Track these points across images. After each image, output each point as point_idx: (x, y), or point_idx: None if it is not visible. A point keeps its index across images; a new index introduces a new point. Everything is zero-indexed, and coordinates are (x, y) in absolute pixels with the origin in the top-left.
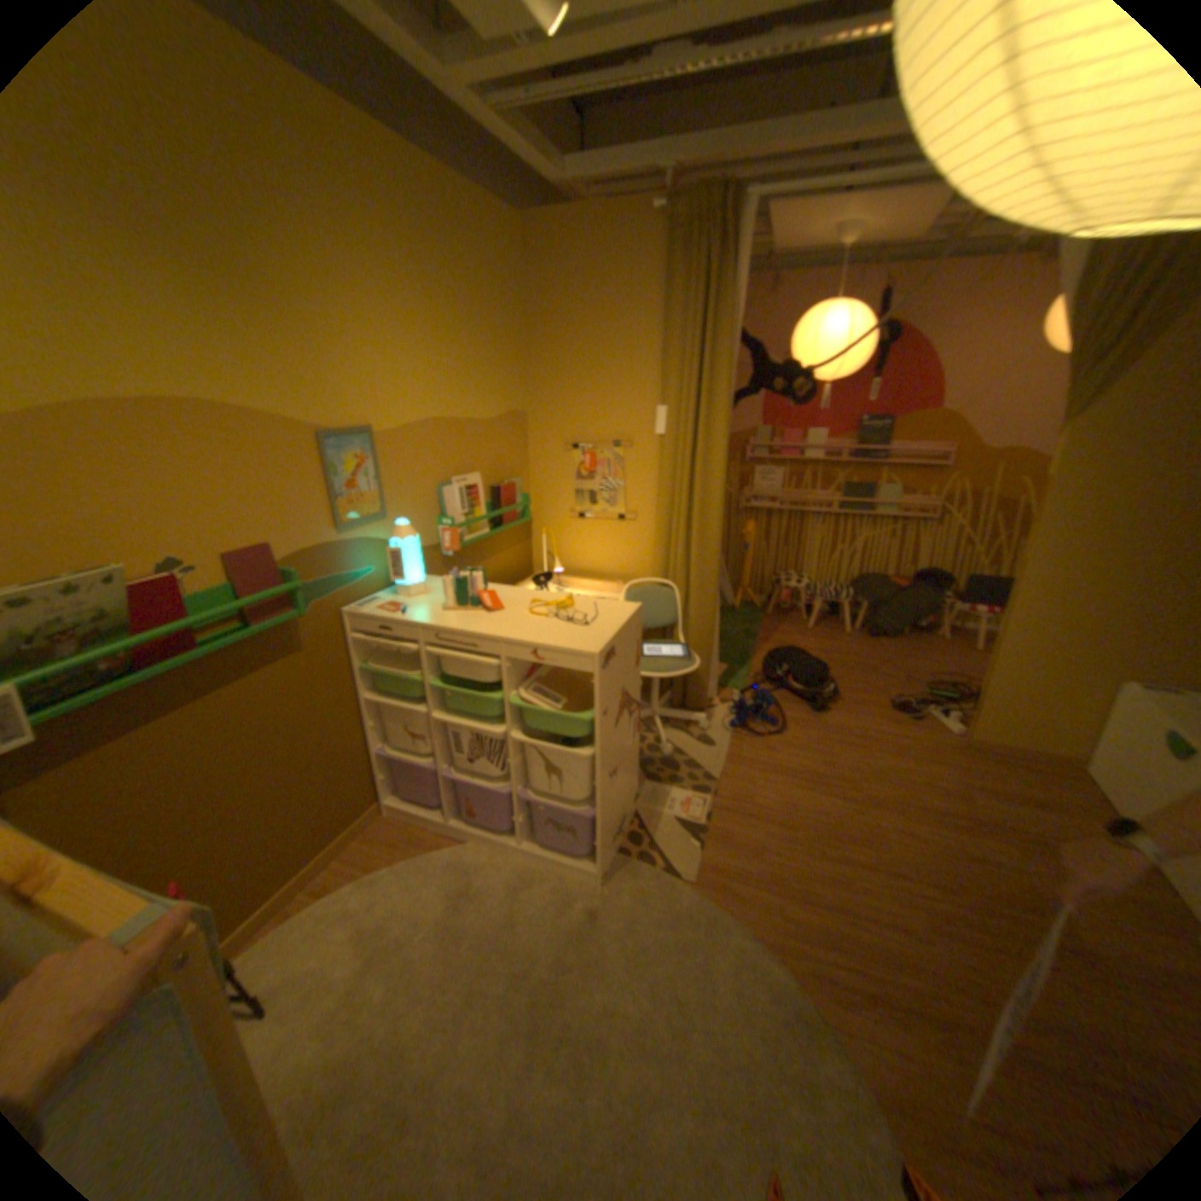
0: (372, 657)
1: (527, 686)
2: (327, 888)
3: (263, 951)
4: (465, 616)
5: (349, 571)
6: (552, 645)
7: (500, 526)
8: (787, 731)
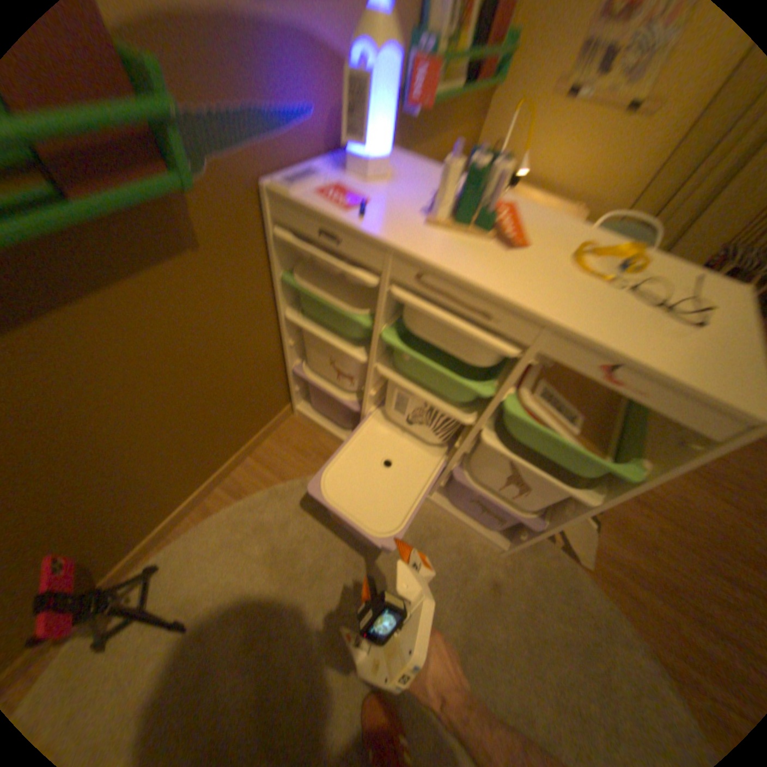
0: (301, 262)
1: (534, 383)
2: (245, 486)
3: (185, 549)
4: (471, 244)
5: (277, 100)
6: (672, 374)
7: (477, 78)
8: None
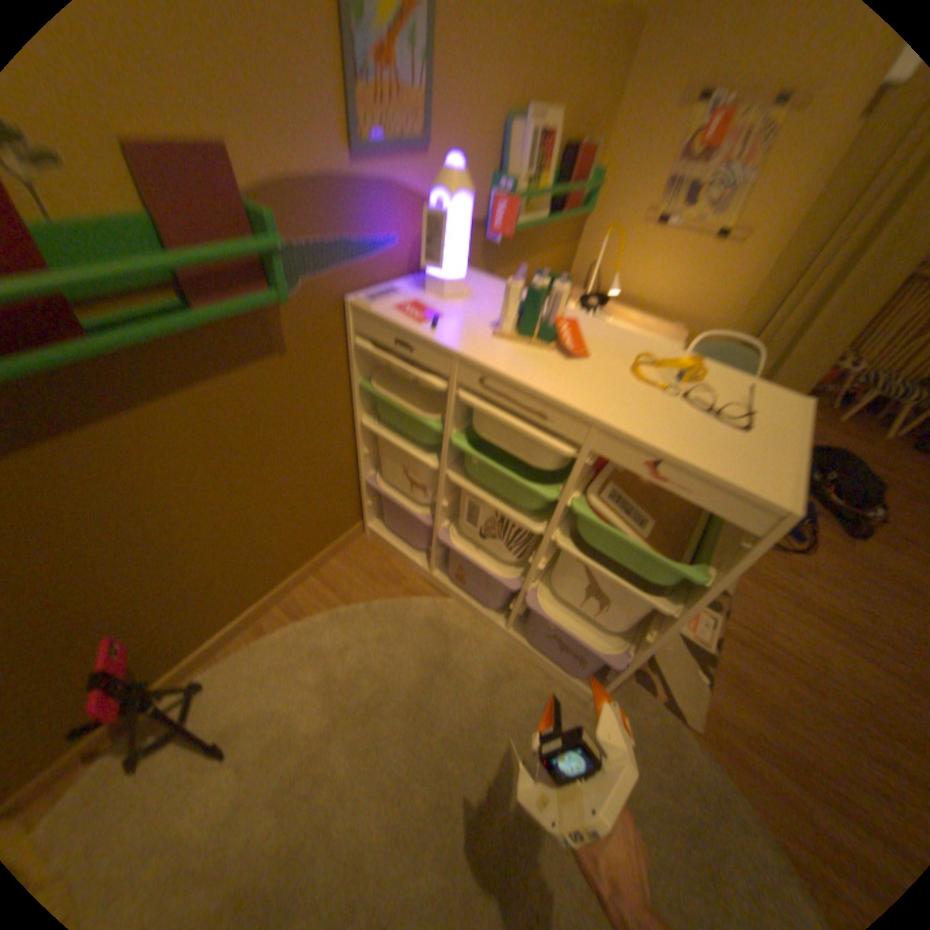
0: (379, 370)
1: (600, 488)
2: (304, 606)
3: (233, 669)
4: (532, 353)
5: (365, 233)
6: (705, 468)
7: (563, 209)
8: (816, 553)
